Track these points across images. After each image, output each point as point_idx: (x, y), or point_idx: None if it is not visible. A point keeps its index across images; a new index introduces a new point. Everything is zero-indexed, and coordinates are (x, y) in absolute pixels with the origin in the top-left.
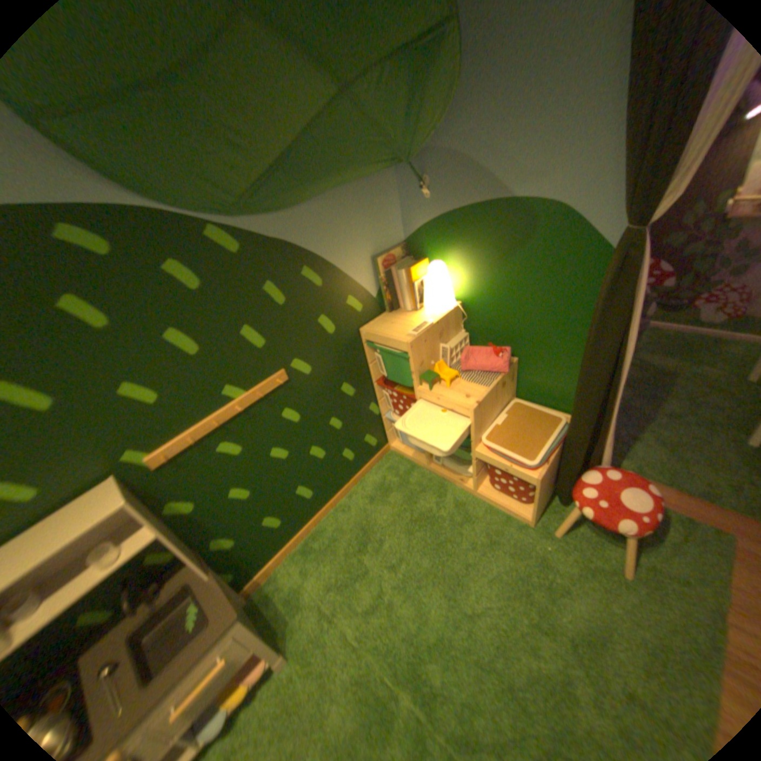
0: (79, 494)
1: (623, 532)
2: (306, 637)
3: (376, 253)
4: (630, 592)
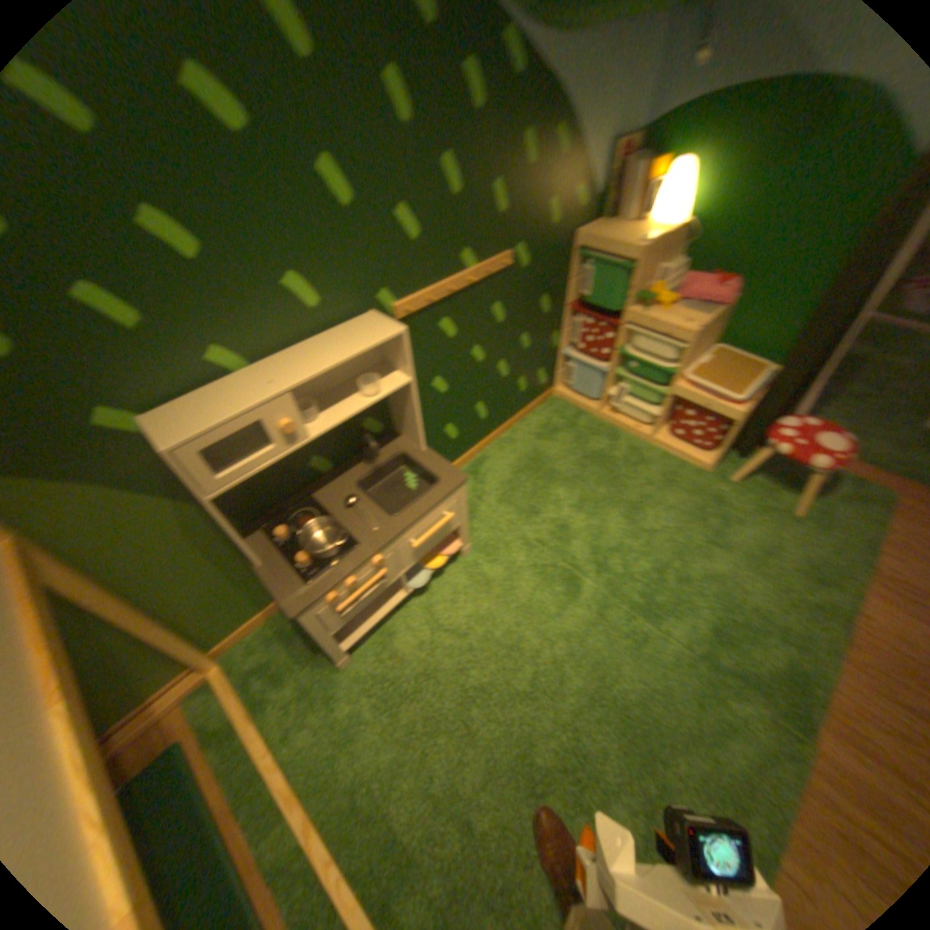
0: (347, 321)
1: (817, 465)
2: (488, 536)
3: (620, 134)
4: (799, 526)
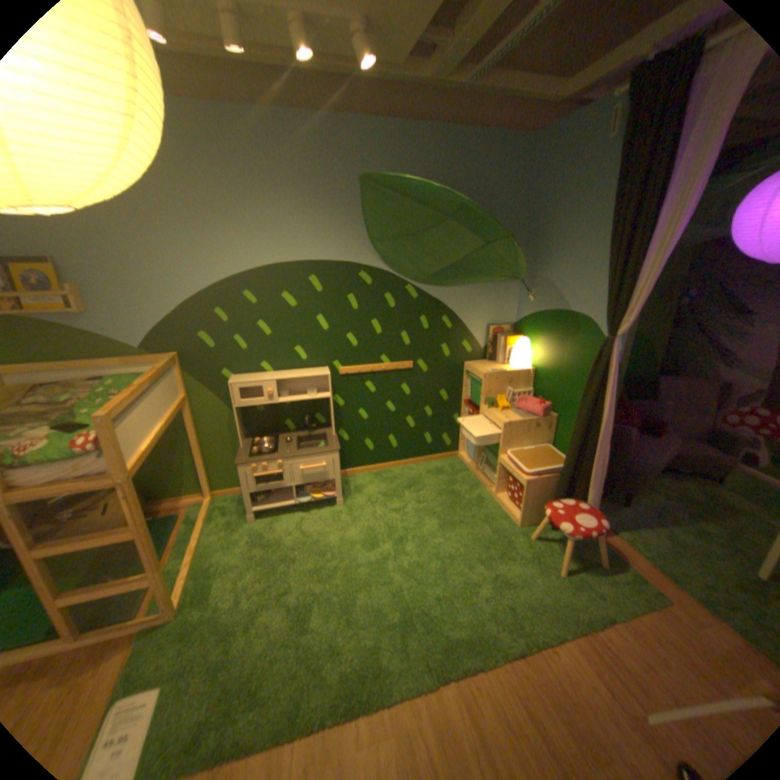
0: (314, 368)
1: (560, 528)
2: (356, 504)
3: (490, 324)
4: (556, 582)
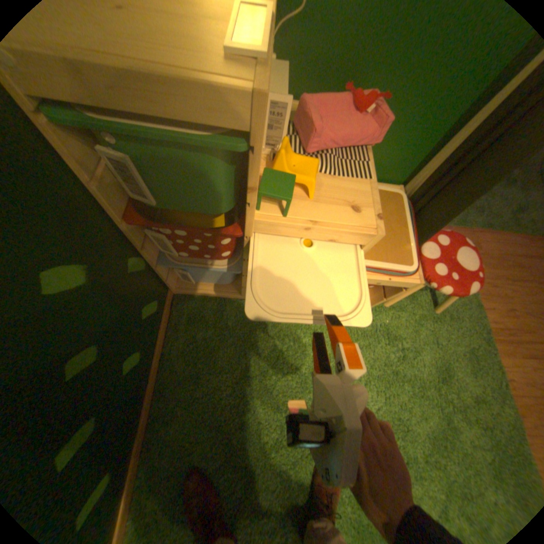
0: None
1: (474, 295)
2: None
3: None
4: (442, 322)
